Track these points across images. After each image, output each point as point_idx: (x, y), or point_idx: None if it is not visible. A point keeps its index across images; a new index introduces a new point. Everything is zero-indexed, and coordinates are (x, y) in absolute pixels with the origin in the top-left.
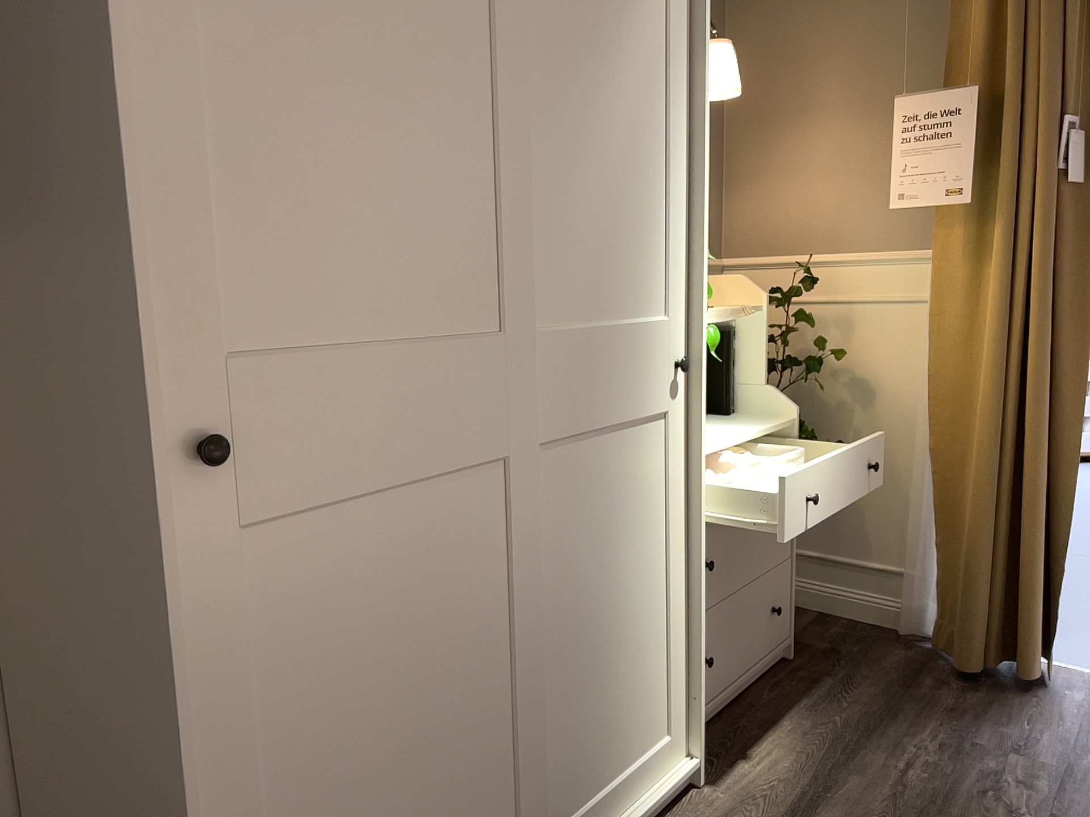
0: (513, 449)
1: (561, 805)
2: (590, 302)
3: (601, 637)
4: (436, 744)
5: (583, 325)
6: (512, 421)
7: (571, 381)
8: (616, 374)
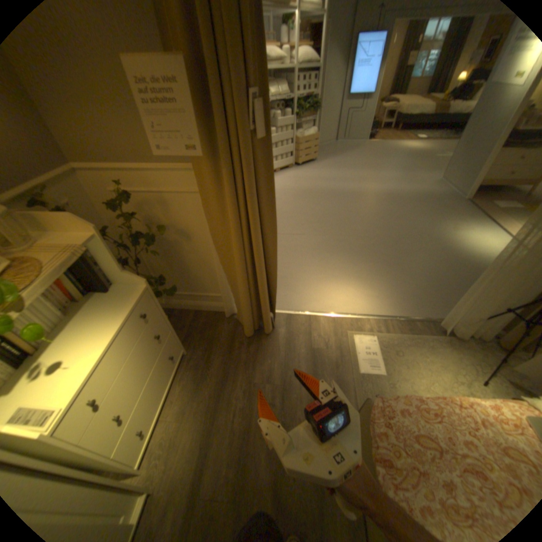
0: None
1: None
2: None
3: None
4: None
5: None
6: None
7: None
8: None
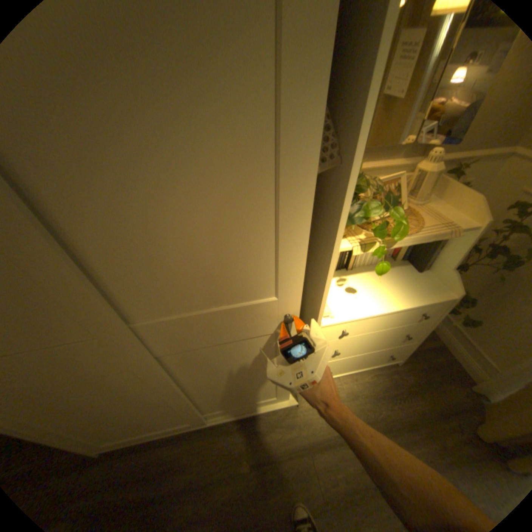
0: (126, 371)
1: (215, 415)
2: (195, 300)
3: (236, 389)
4: (124, 421)
5: (189, 313)
6: (119, 365)
7: (182, 336)
8: (233, 327)
